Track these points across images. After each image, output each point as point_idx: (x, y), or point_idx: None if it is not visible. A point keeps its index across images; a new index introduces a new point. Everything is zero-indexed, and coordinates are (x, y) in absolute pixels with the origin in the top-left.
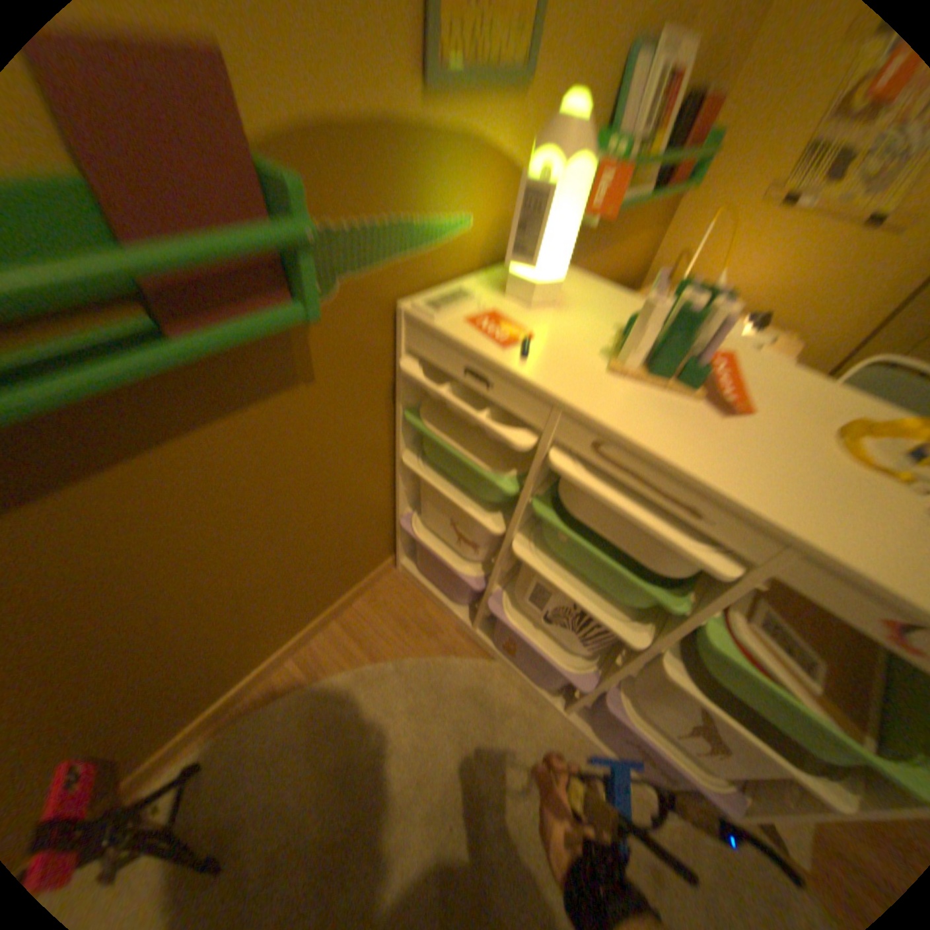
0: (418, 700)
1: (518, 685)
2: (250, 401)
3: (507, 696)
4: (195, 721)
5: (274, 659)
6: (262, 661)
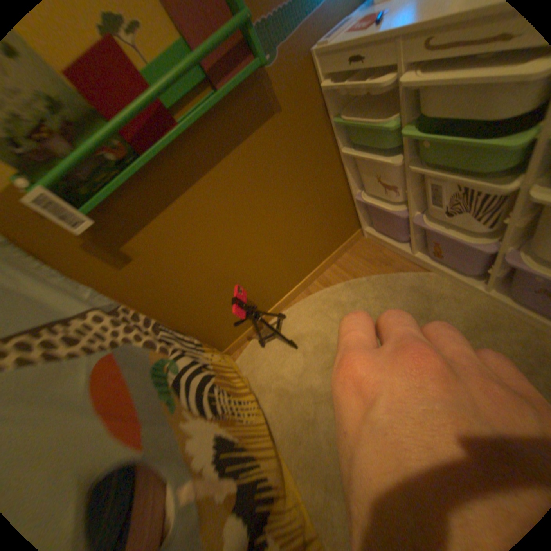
0: (380, 293)
1: (449, 283)
2: (257, 128)
3: (440, 289)
4: (280, 300)
5: (307, 279)
6: (301, 279)
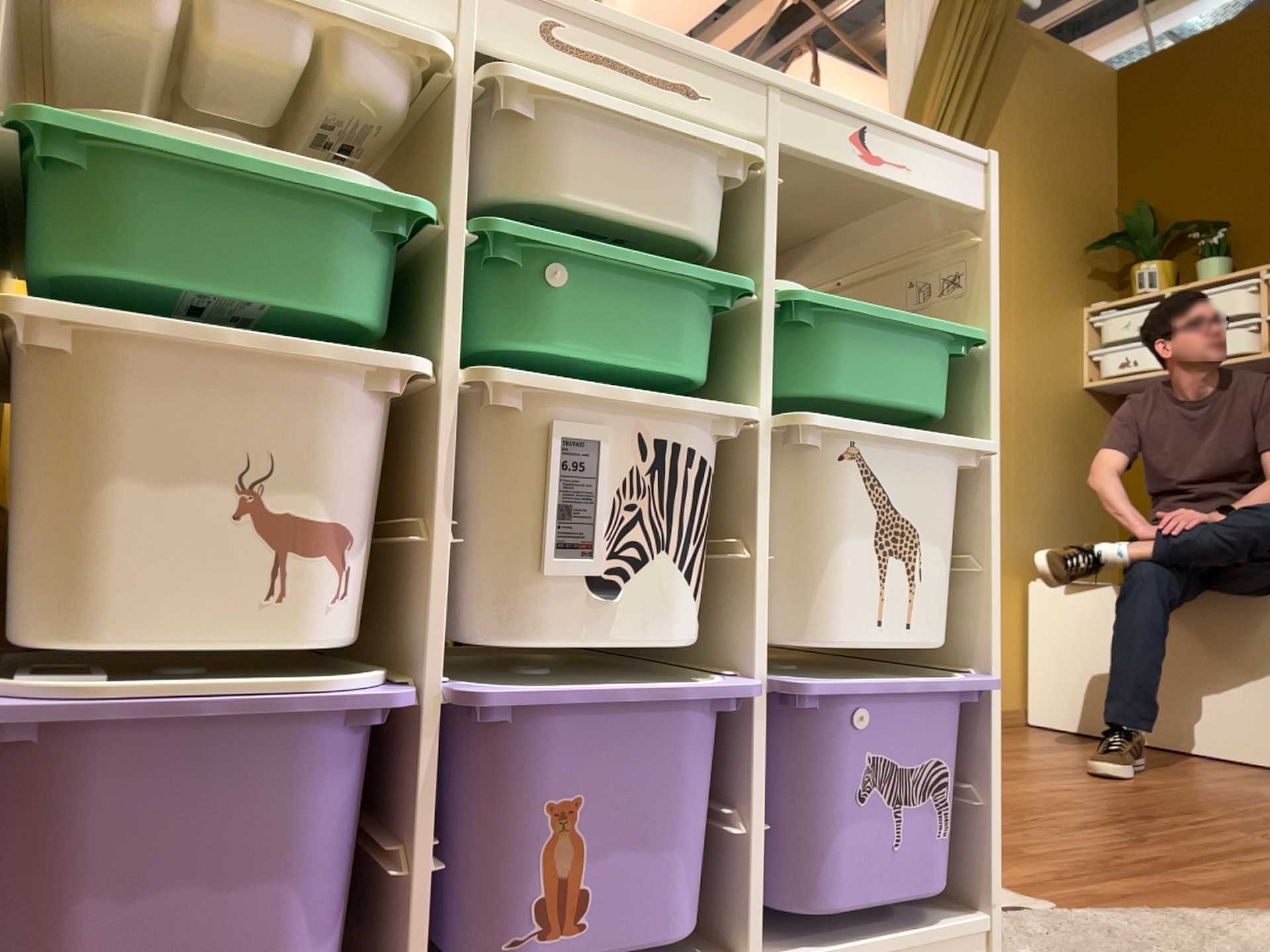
0: None
1: None
2: None
3: None
4: None
5: None
6: None
